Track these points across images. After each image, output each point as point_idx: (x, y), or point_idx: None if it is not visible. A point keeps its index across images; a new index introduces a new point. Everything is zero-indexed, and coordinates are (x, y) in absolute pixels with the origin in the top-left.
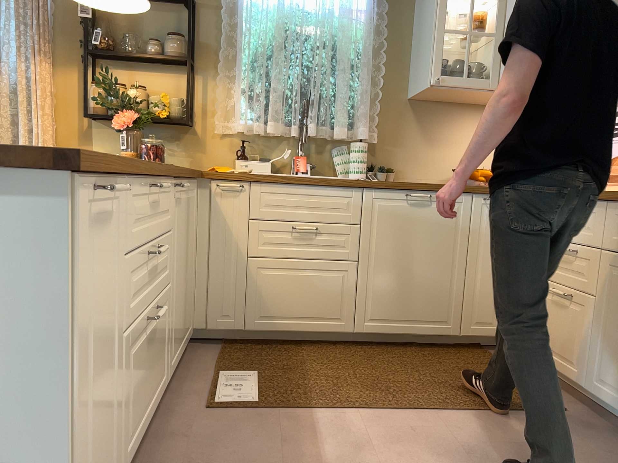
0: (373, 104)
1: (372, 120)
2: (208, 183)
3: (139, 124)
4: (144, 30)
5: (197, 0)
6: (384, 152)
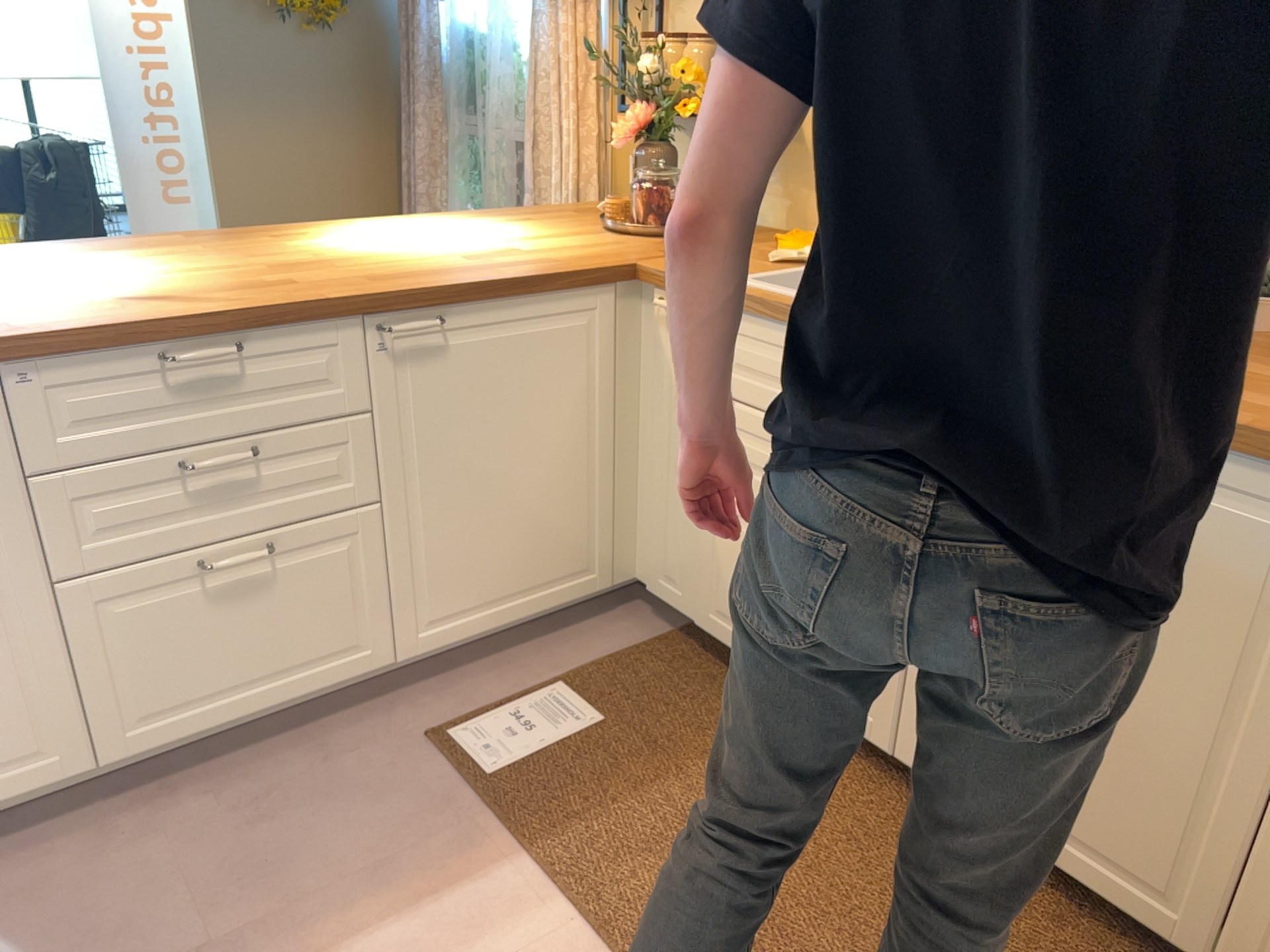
0: None
1: None
2: (655, 291)
3: (656, 132)
4: None
5: None
6: None
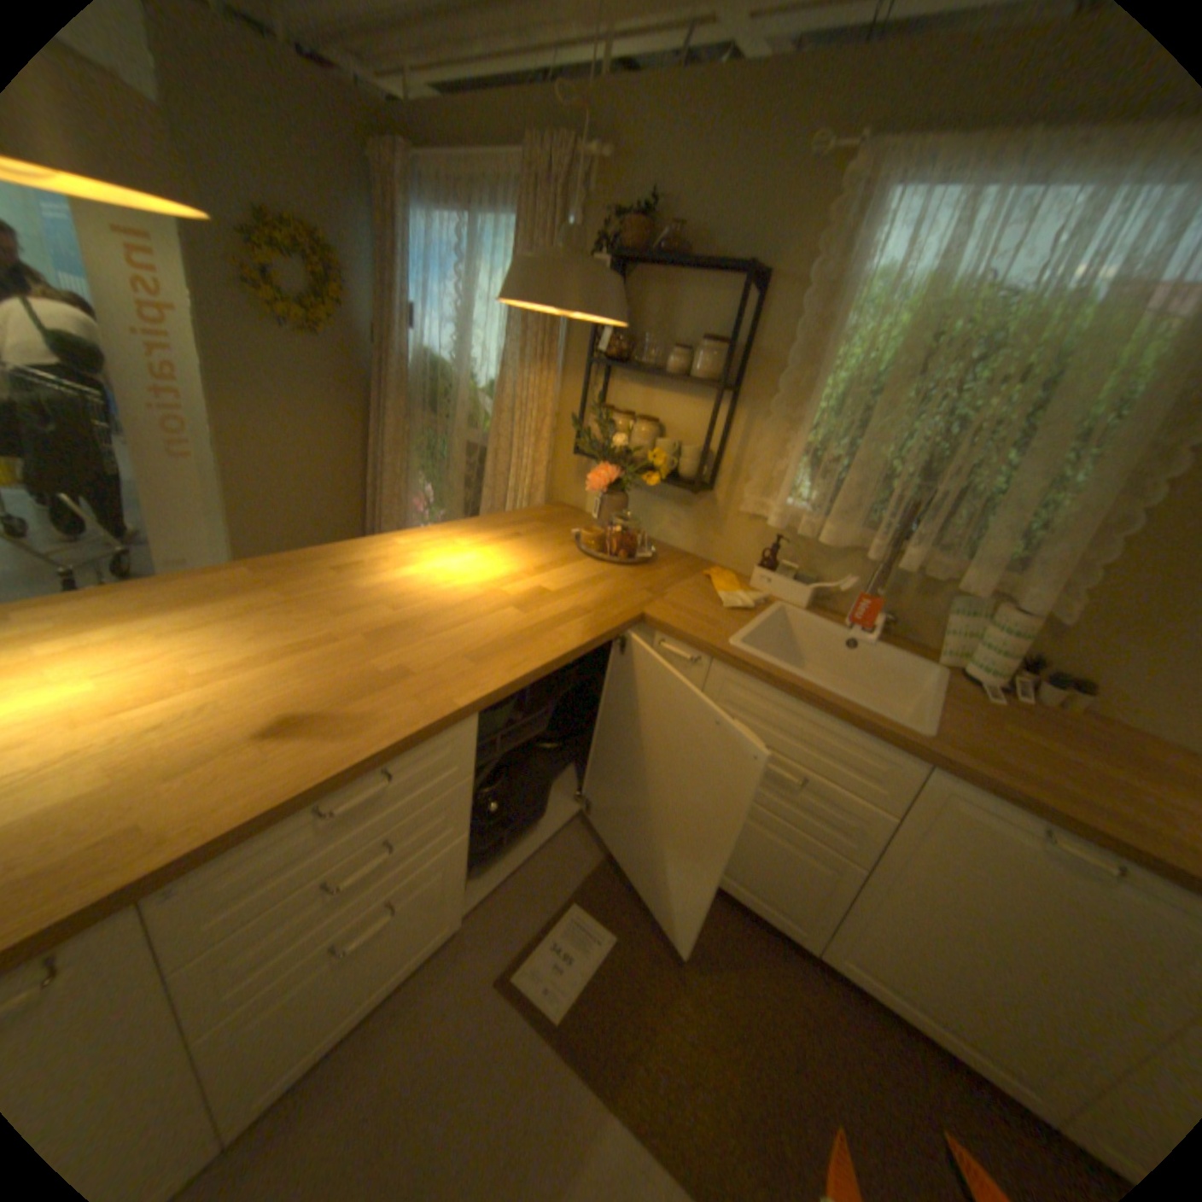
0: (1111, 535)
1: (1088, 569)
2: (653, 630)
3: (620, 485)
4: (678, 319)
5: (774, 262)
6: (1091, 642)
